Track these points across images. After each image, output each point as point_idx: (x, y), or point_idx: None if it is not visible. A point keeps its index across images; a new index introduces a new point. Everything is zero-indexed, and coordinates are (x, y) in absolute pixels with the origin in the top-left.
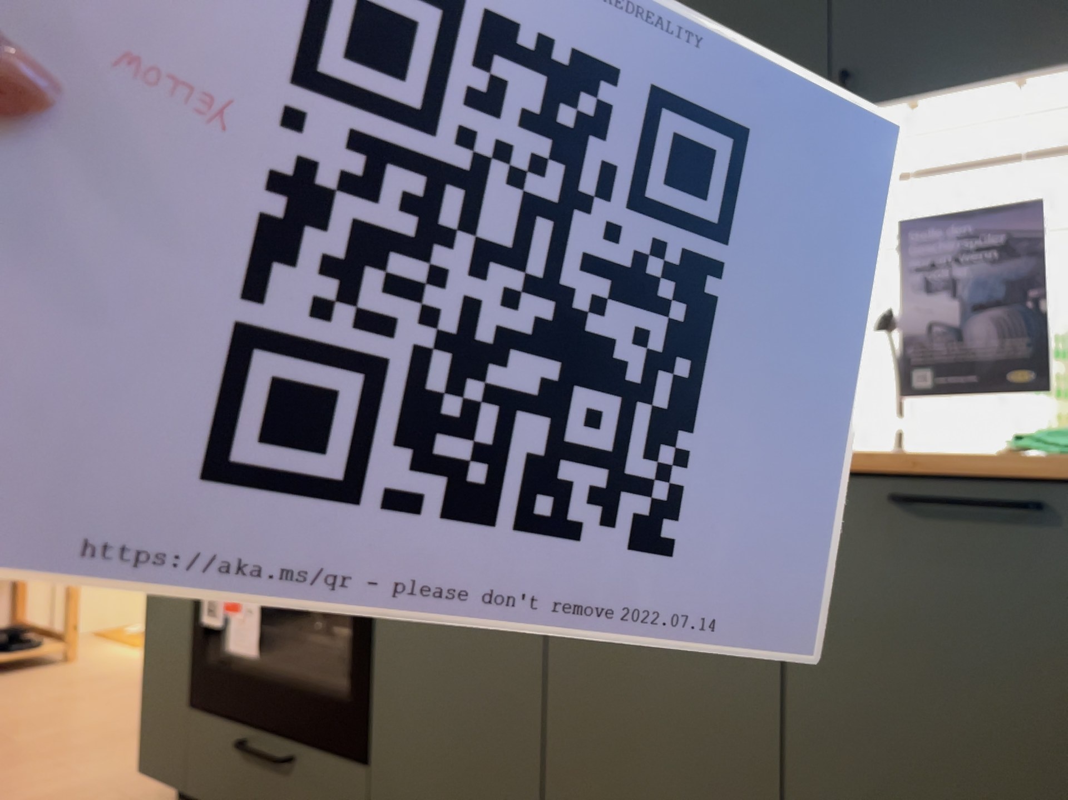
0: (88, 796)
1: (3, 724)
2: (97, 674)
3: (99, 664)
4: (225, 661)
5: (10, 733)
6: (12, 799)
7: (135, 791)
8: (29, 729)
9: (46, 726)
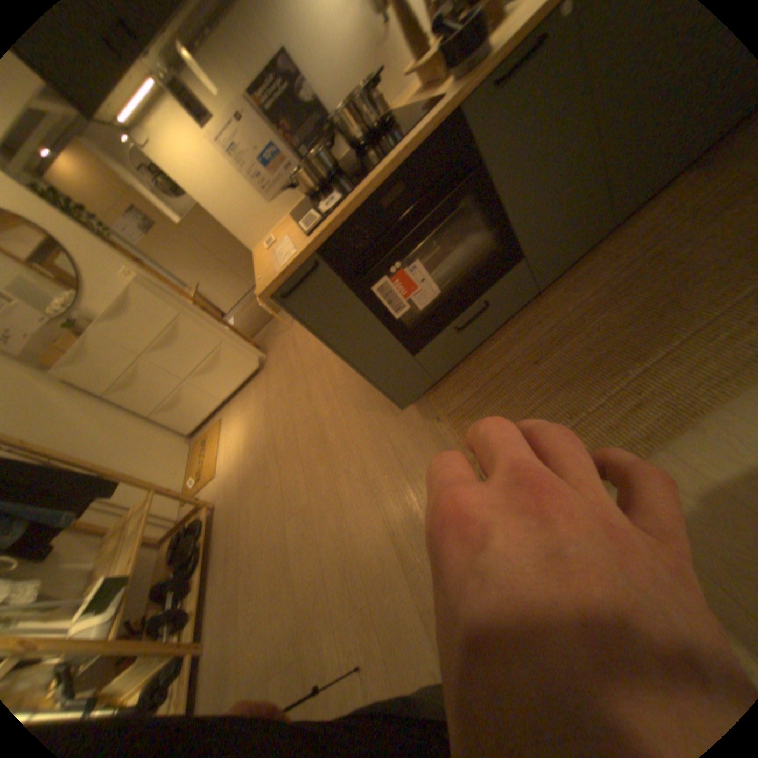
0: (383, 444)
1: (278, 513)
2: (237, 484)
3: (224, 487)
4: (407, 324)
5: (291, 506)
6: (371, 479)
7: (387, 424)
8: (291, 498)
9: (291, 490)
